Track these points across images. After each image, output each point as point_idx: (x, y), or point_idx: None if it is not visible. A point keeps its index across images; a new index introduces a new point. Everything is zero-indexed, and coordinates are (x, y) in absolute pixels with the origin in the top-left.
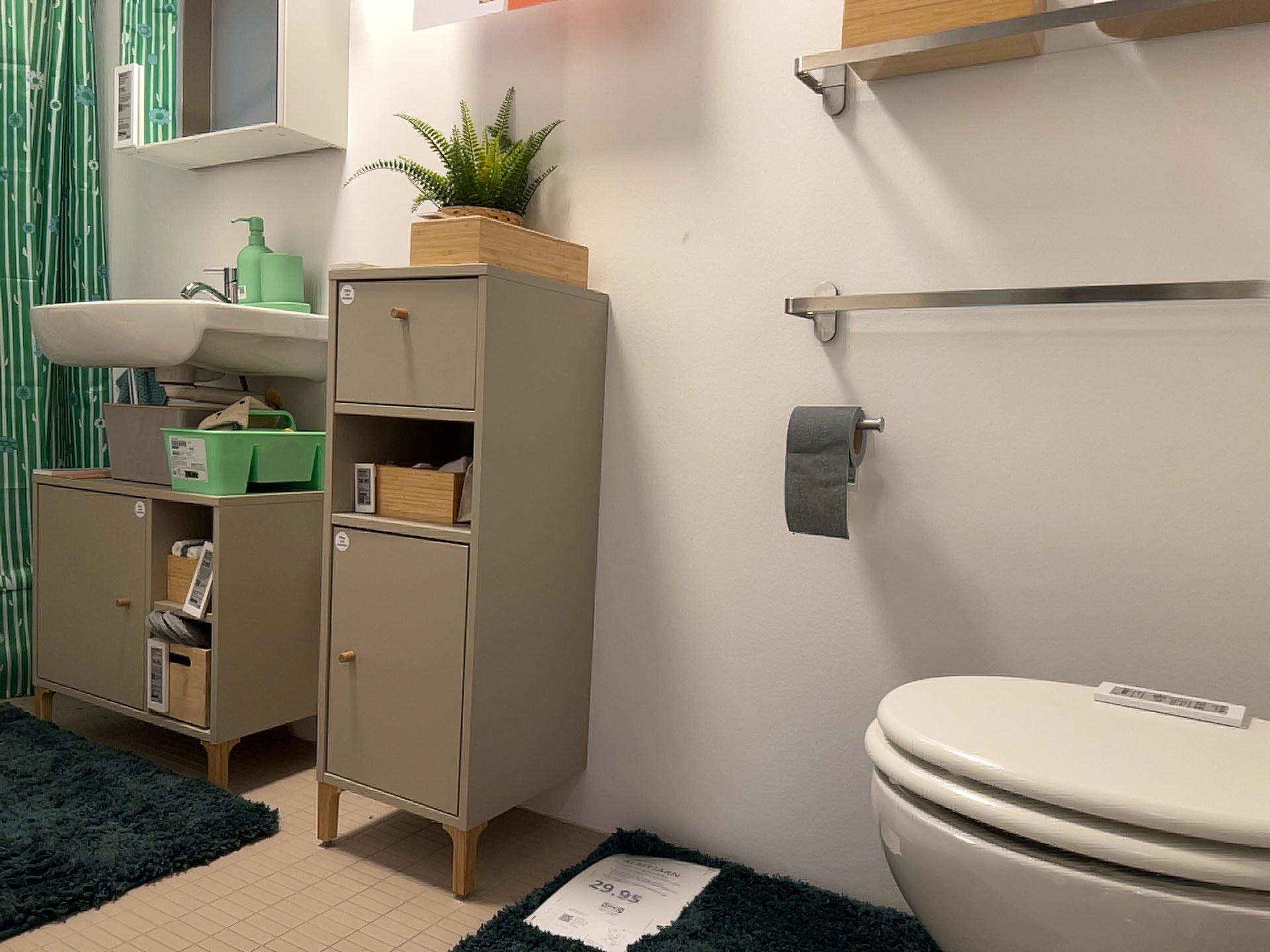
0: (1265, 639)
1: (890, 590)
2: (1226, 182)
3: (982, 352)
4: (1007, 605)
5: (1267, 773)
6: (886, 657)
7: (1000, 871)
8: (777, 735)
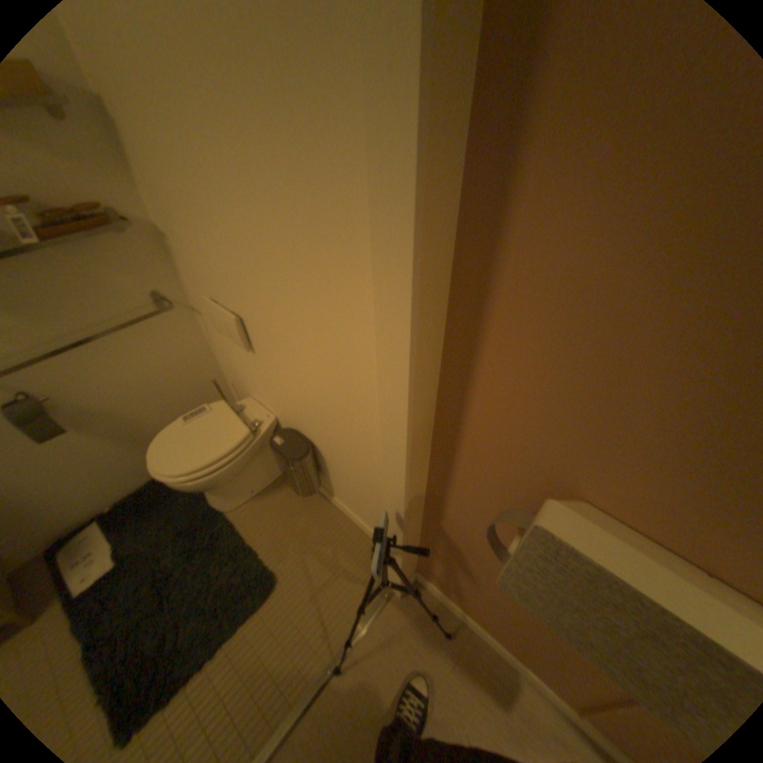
0: (184, 376)
1: (81, 429)
2: (104, 279)
3: (57, 355)
4: (121, 408)
5: (225, 423)
6: (95, 443)
7: (210, 479)
8: (75, 485)
